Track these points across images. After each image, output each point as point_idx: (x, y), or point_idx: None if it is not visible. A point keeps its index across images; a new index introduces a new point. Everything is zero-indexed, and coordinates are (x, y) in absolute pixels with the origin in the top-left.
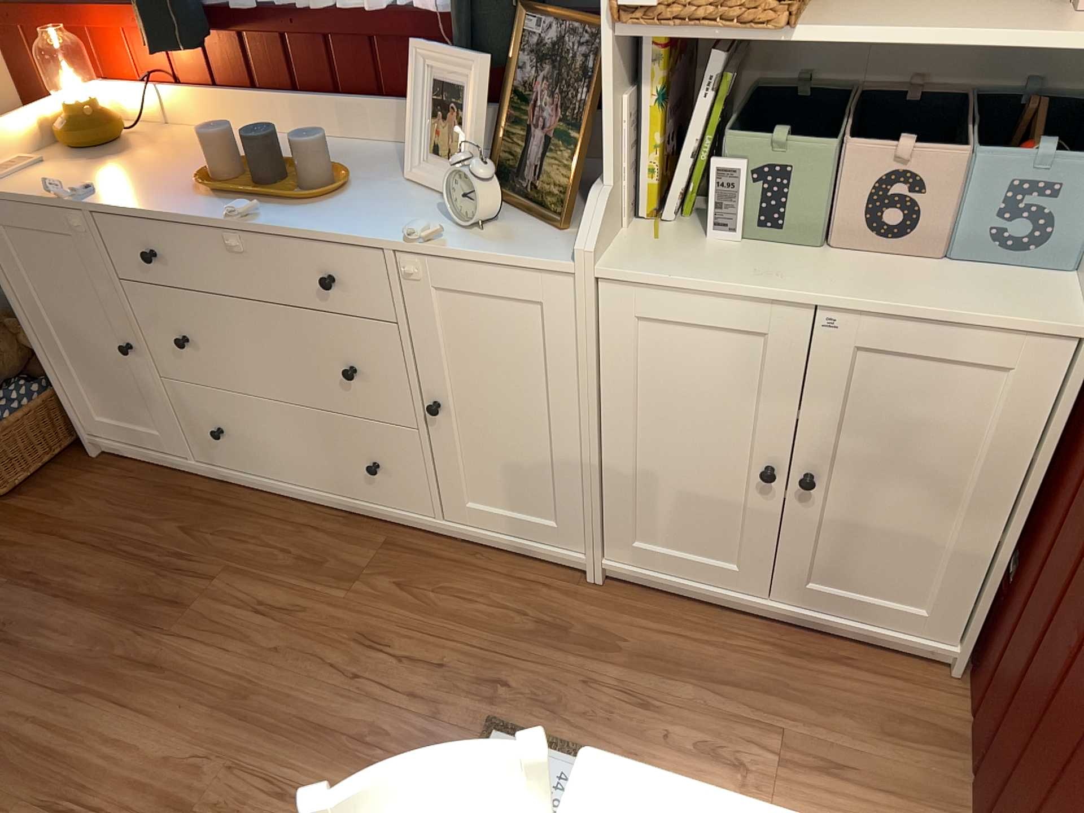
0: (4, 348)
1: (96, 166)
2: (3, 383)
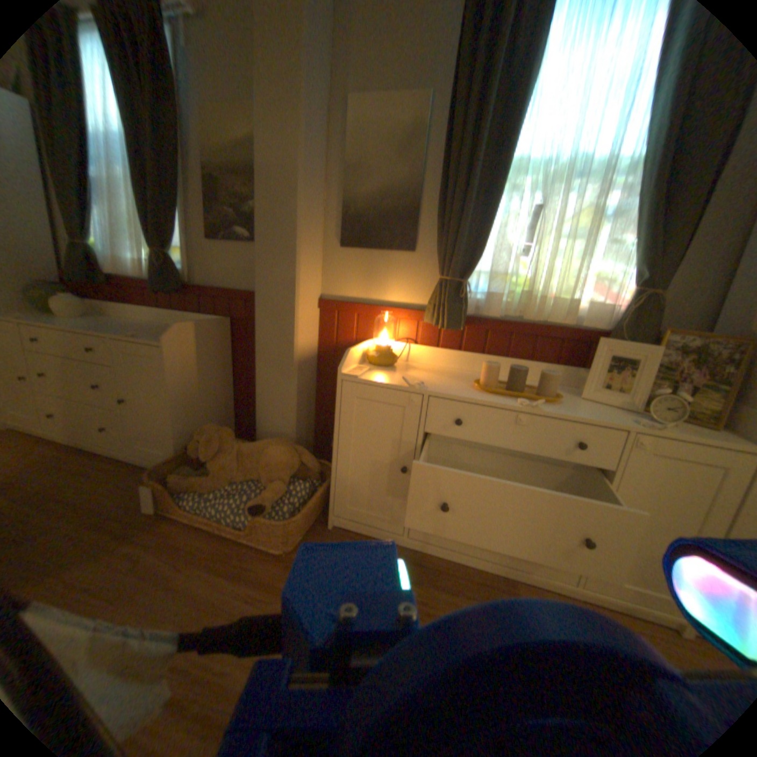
0: (288, 460)
1: (387, 370)
2: (286, 480)
